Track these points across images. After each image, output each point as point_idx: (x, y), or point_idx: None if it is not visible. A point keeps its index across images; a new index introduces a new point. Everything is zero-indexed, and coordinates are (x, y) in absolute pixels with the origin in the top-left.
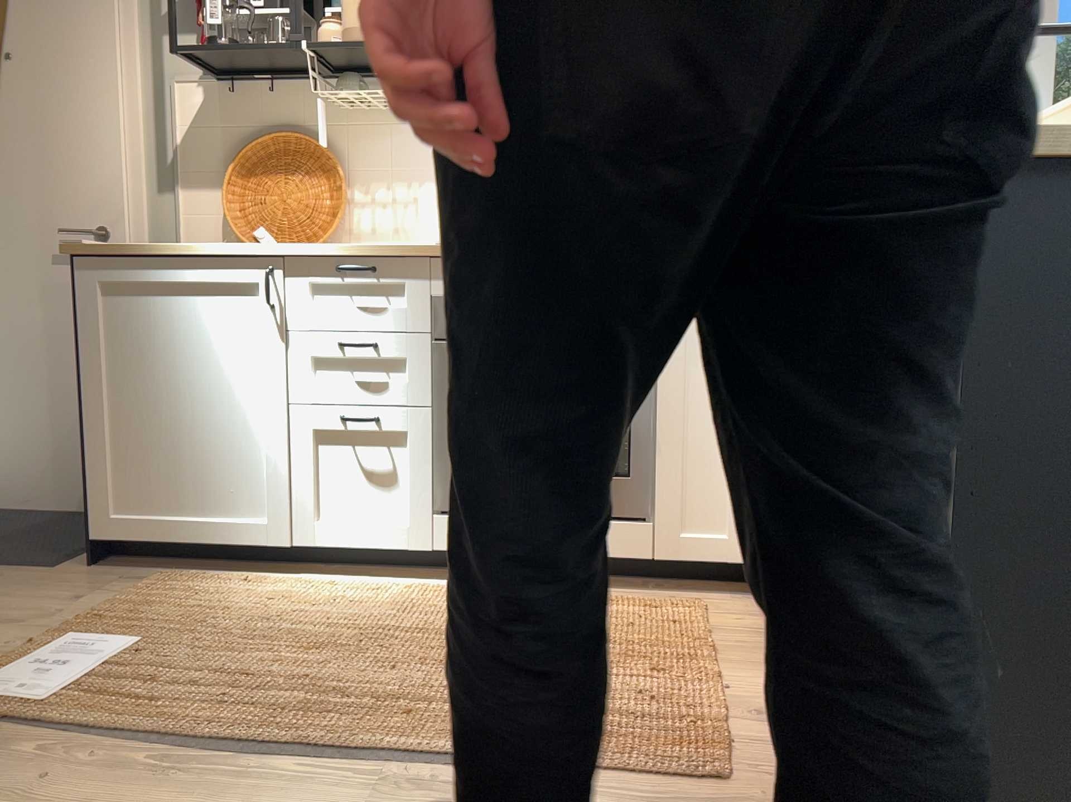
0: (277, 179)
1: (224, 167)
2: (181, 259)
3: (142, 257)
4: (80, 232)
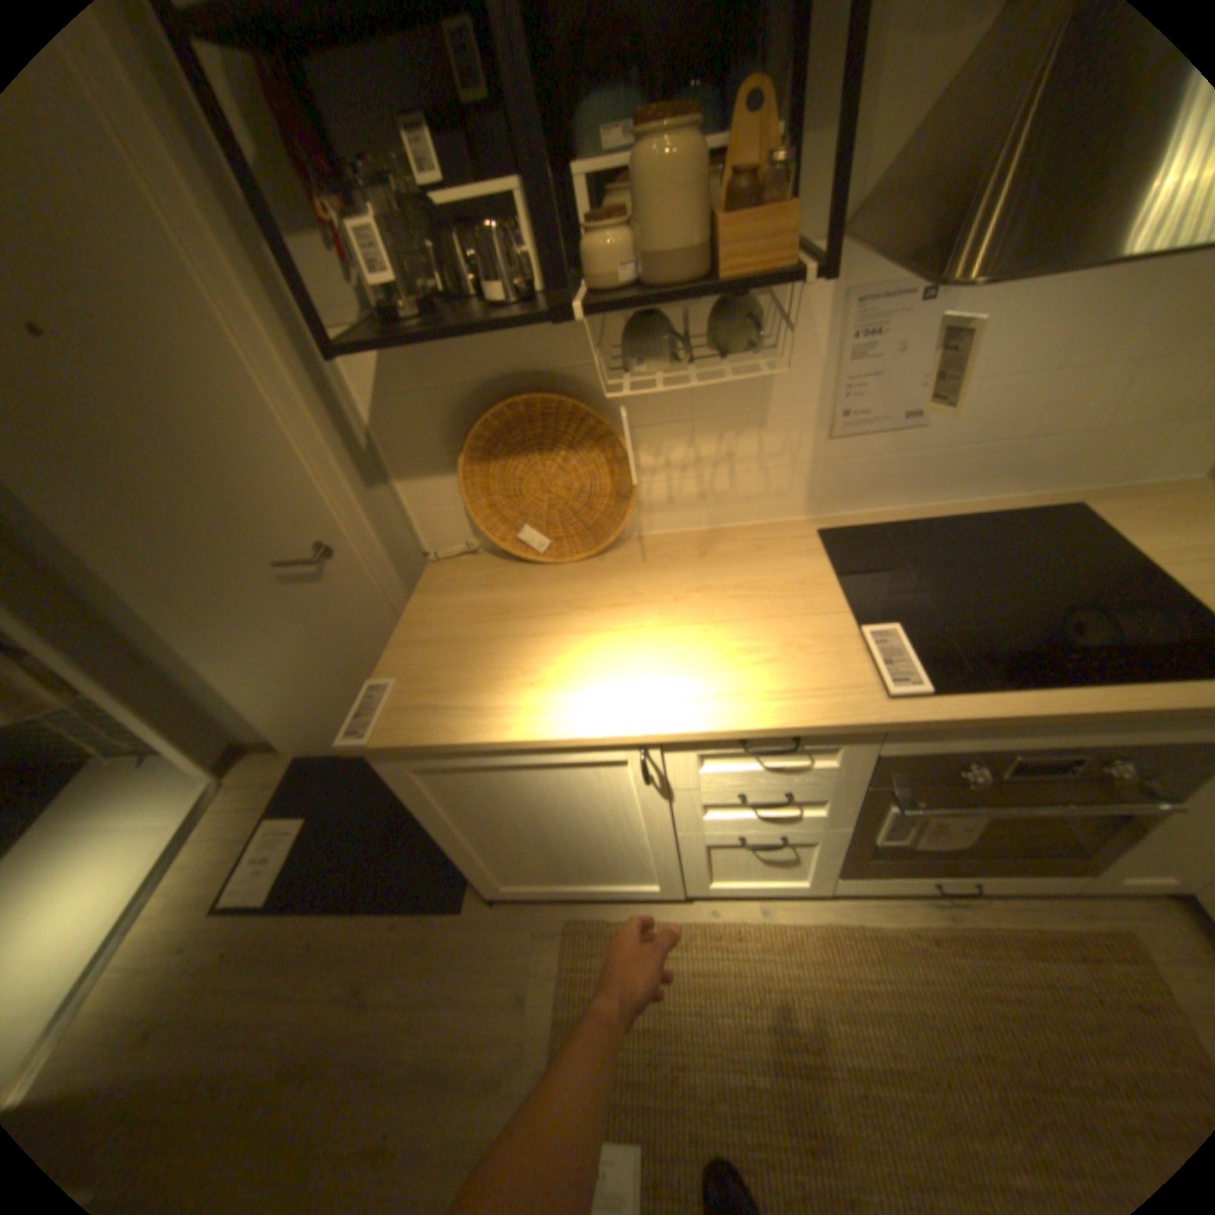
0: (532, 458)
1: (447, 441)
2: (513, 745)
3: (457, 747)
4: (302, 562)
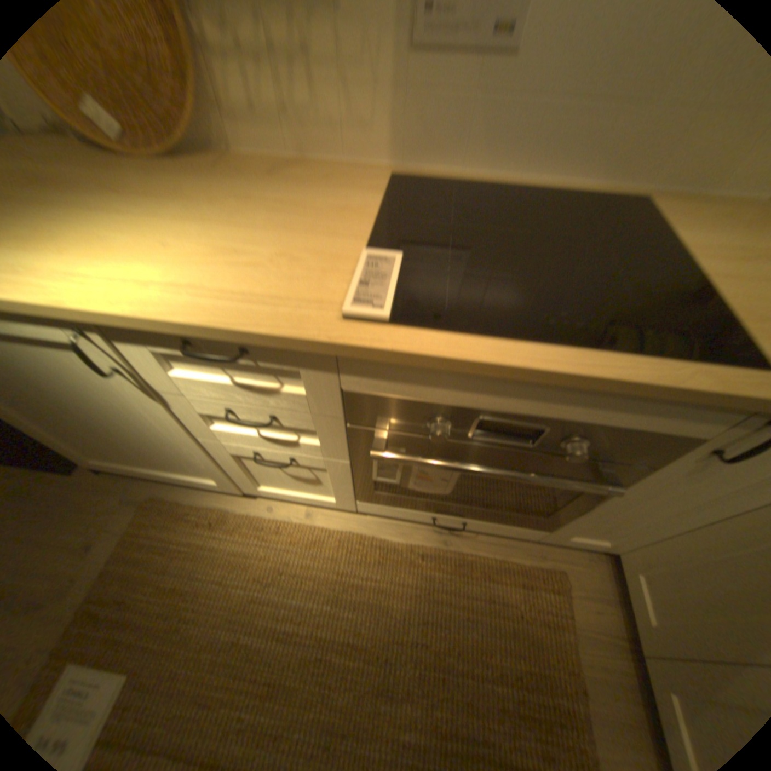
0: None
1: None
2: None
3: None
4: None
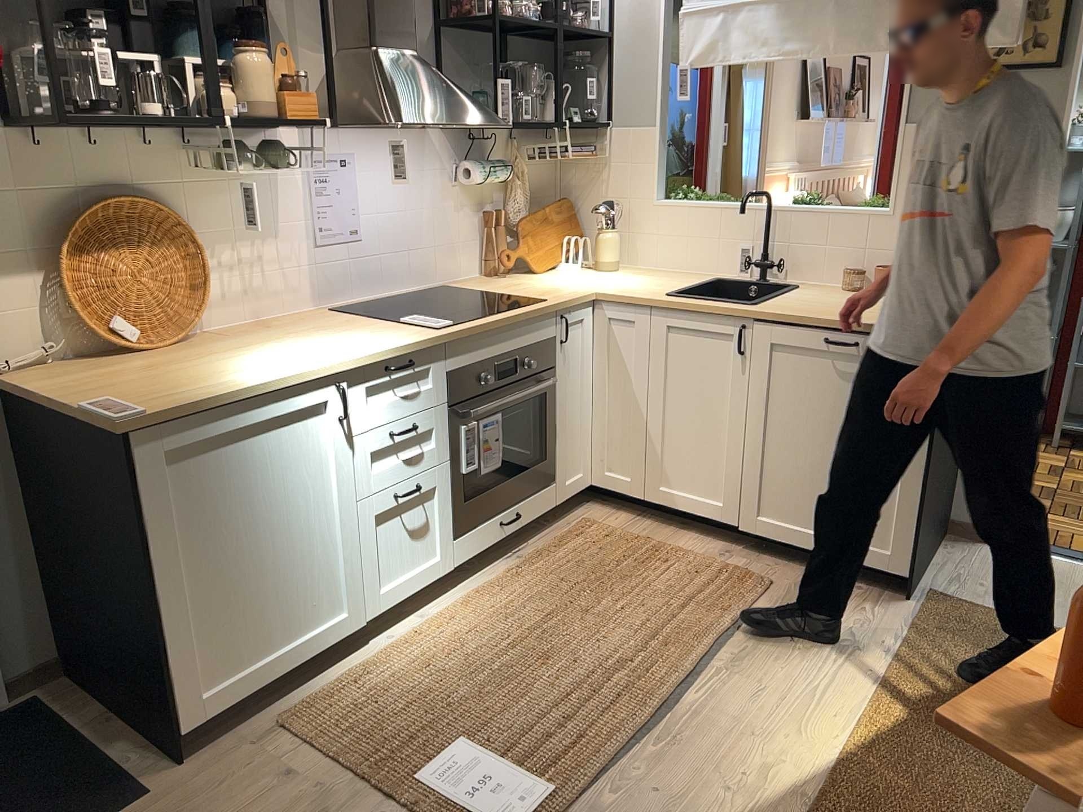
0: (122, 255)
1: (34, 244)
2: (257, 397)
3: (216, 408)
4: None
